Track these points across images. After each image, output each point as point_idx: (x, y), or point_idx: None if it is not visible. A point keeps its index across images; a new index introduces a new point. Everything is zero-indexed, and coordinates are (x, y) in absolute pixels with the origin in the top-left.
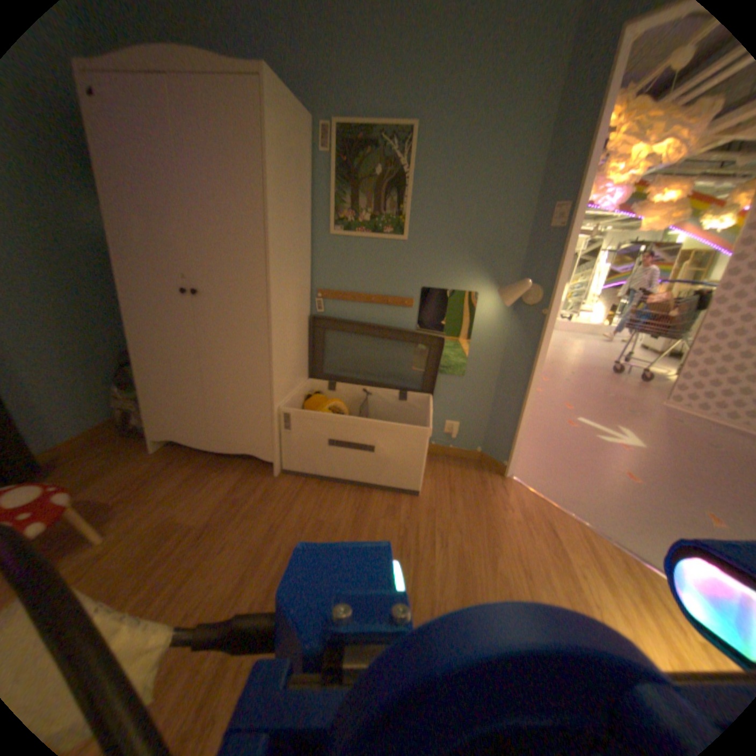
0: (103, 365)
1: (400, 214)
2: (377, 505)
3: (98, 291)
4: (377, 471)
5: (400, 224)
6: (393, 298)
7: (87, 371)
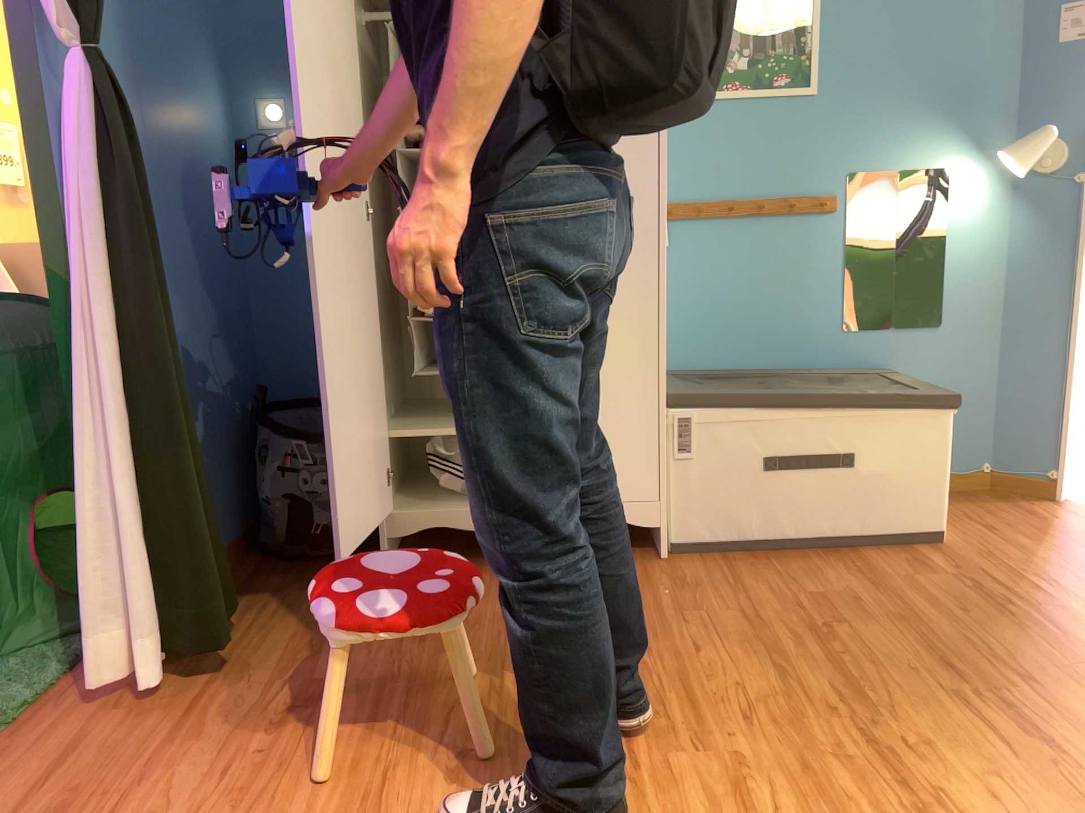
0: (234, 414)
1: (803, 52)
2: (887, 565)
3: (225, 262)
4: (859, 508)
5: (803, 70)
6: (800, 201)
7: (220, 422)
